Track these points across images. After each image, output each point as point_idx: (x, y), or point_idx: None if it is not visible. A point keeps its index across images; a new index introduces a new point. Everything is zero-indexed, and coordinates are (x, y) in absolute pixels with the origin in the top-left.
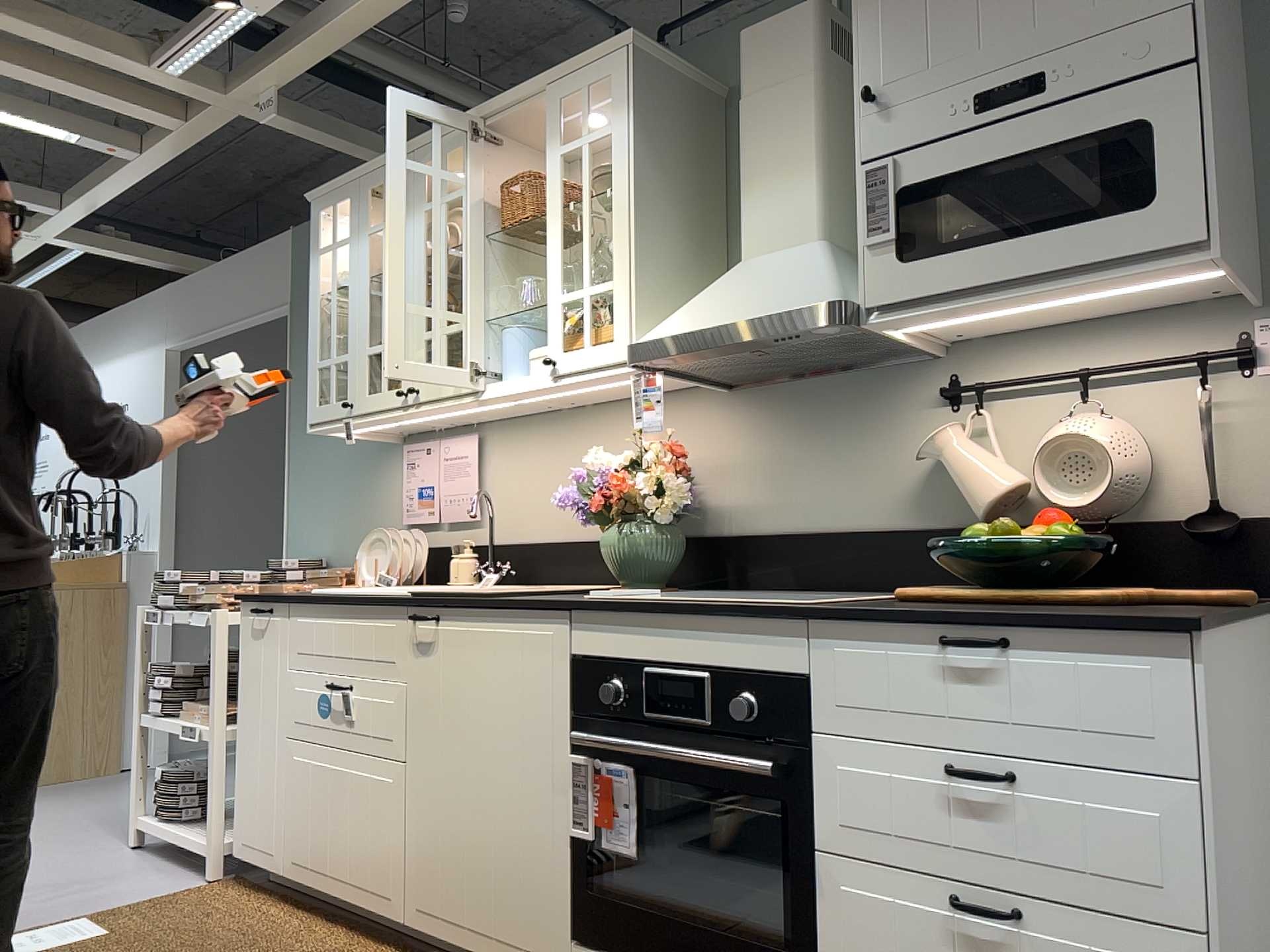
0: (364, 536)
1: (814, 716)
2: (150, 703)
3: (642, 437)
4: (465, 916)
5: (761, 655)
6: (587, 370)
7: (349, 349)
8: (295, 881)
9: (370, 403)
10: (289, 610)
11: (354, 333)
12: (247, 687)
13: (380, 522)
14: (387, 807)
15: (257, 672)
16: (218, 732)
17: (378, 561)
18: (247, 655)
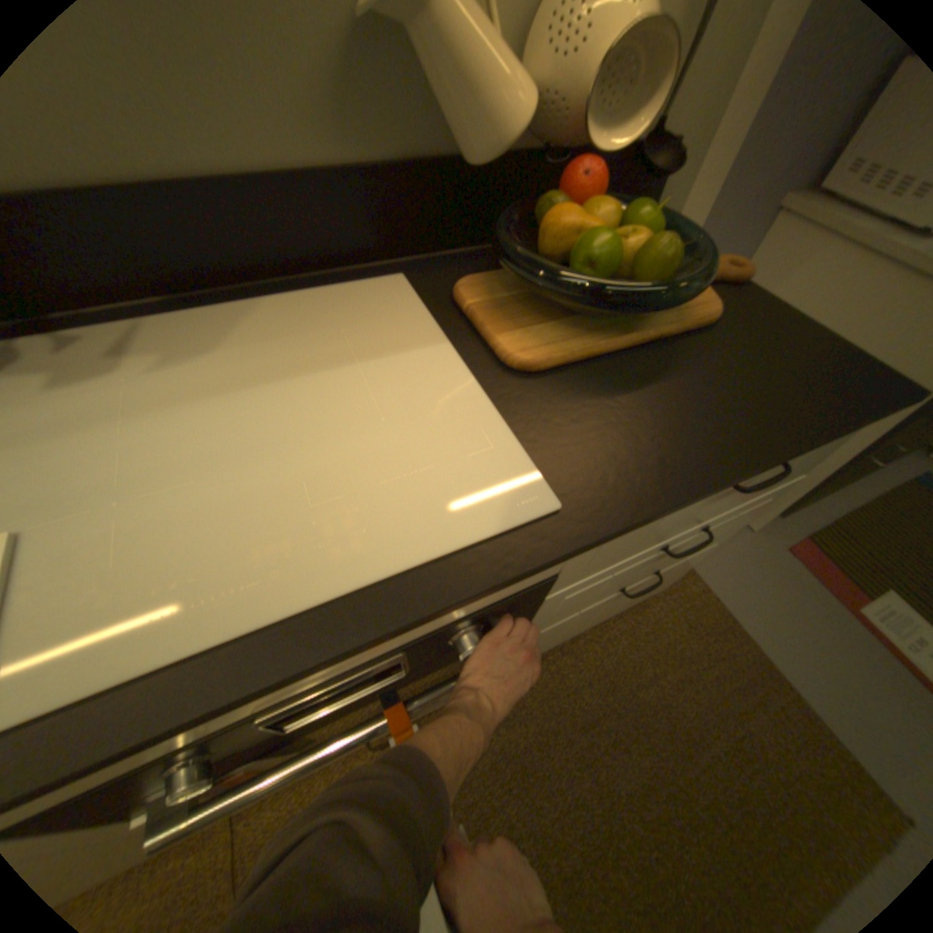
0: None
1: (549, 590)
2: None
3: None
4: None
5: (490, 597)
6: None
7: None
8: None
9: None
10: None
11: None
12: None
13: None
14: None
15: None
16: None
17: None
18: None
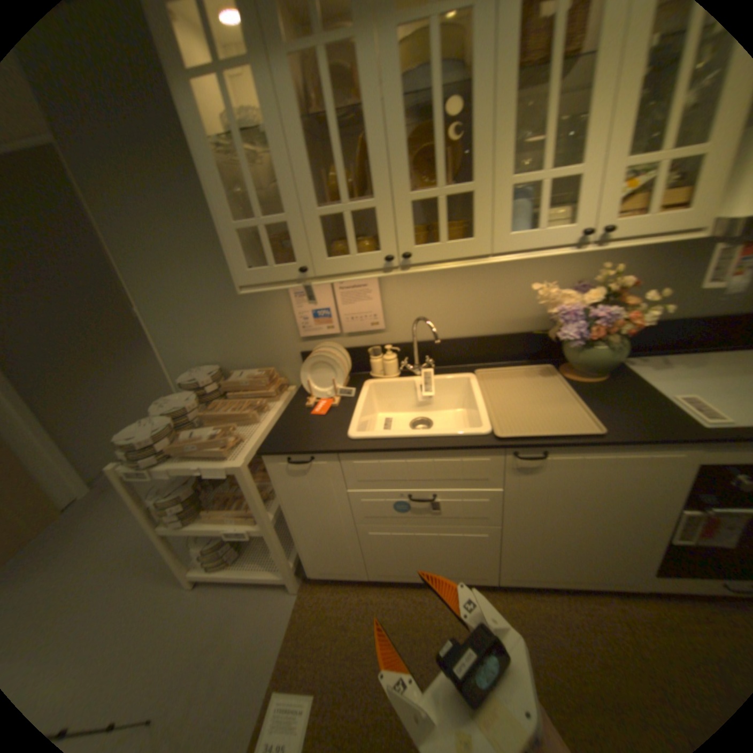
0: (255, 345)
1: None
2: (164, 523)
3: (615, 277)
4: (561, 579)
5: None
6: (642, 235)
7: (286, 208)
8: (383, 581)
9: (337, 266)
10: (338, 456)
11: (290, 188)
12: (293, 503)
13: (270, 335)
14: (484, 547)
15: (306, 495)
16: (271, 531)
17: (324, 376)
18: (287, 486)
